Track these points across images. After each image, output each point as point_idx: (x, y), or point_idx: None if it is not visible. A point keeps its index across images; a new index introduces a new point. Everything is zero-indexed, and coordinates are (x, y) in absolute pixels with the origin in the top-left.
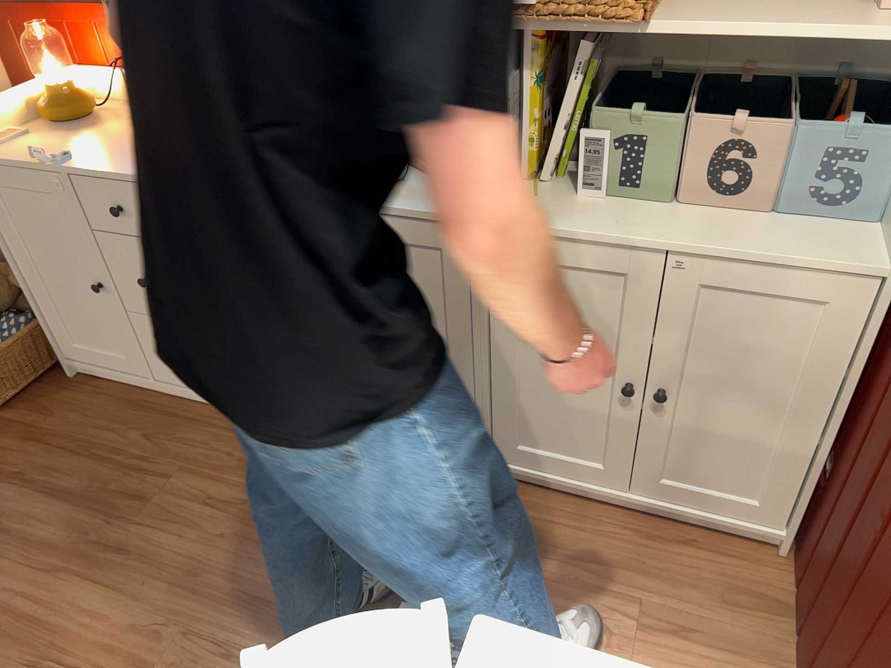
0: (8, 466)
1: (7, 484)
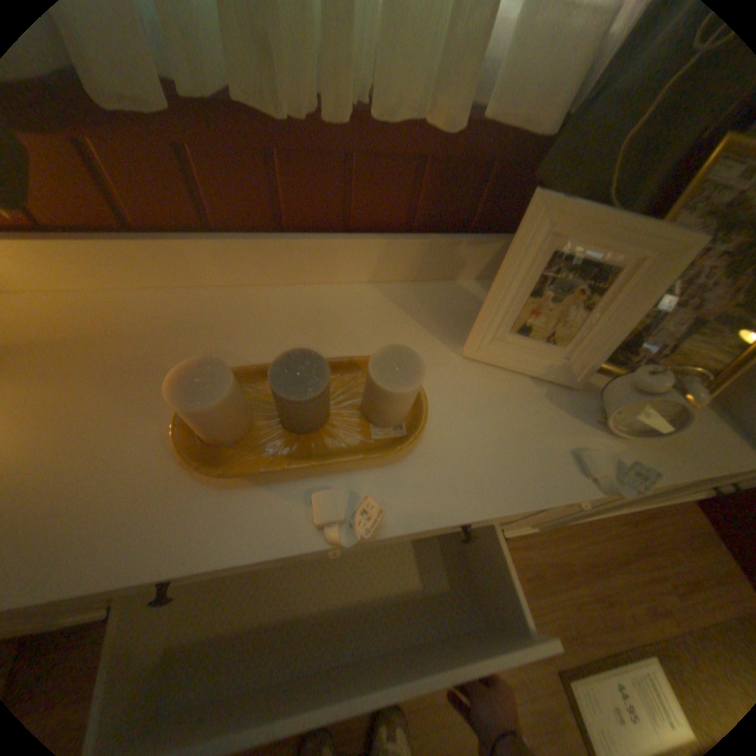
0: None
1: None
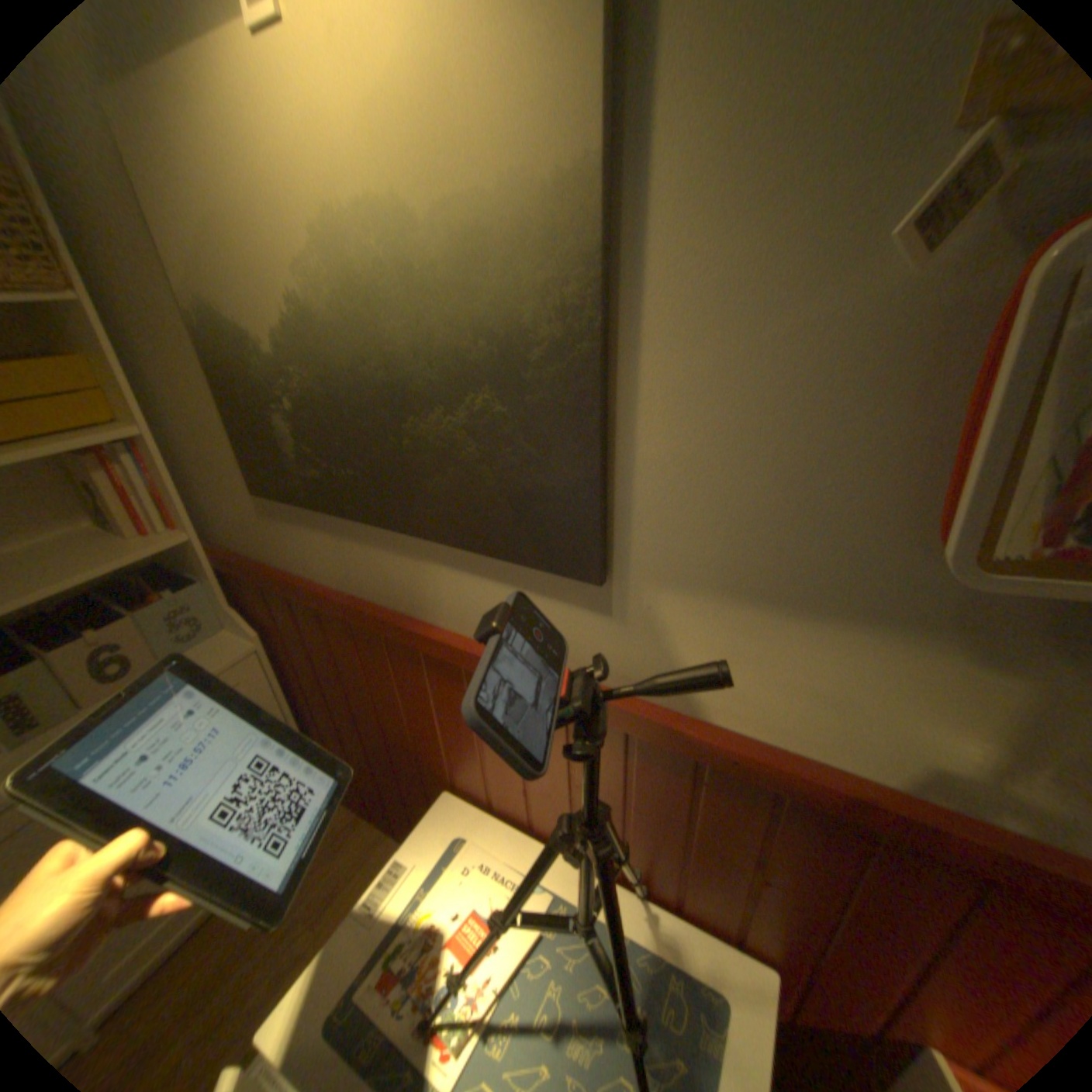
0: None
1: None
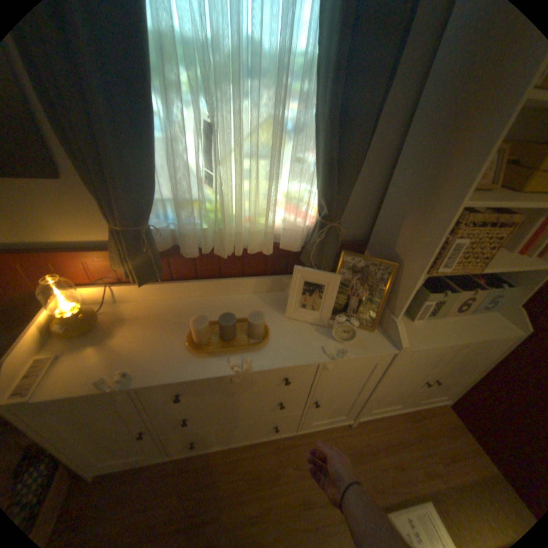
0: None
1: None
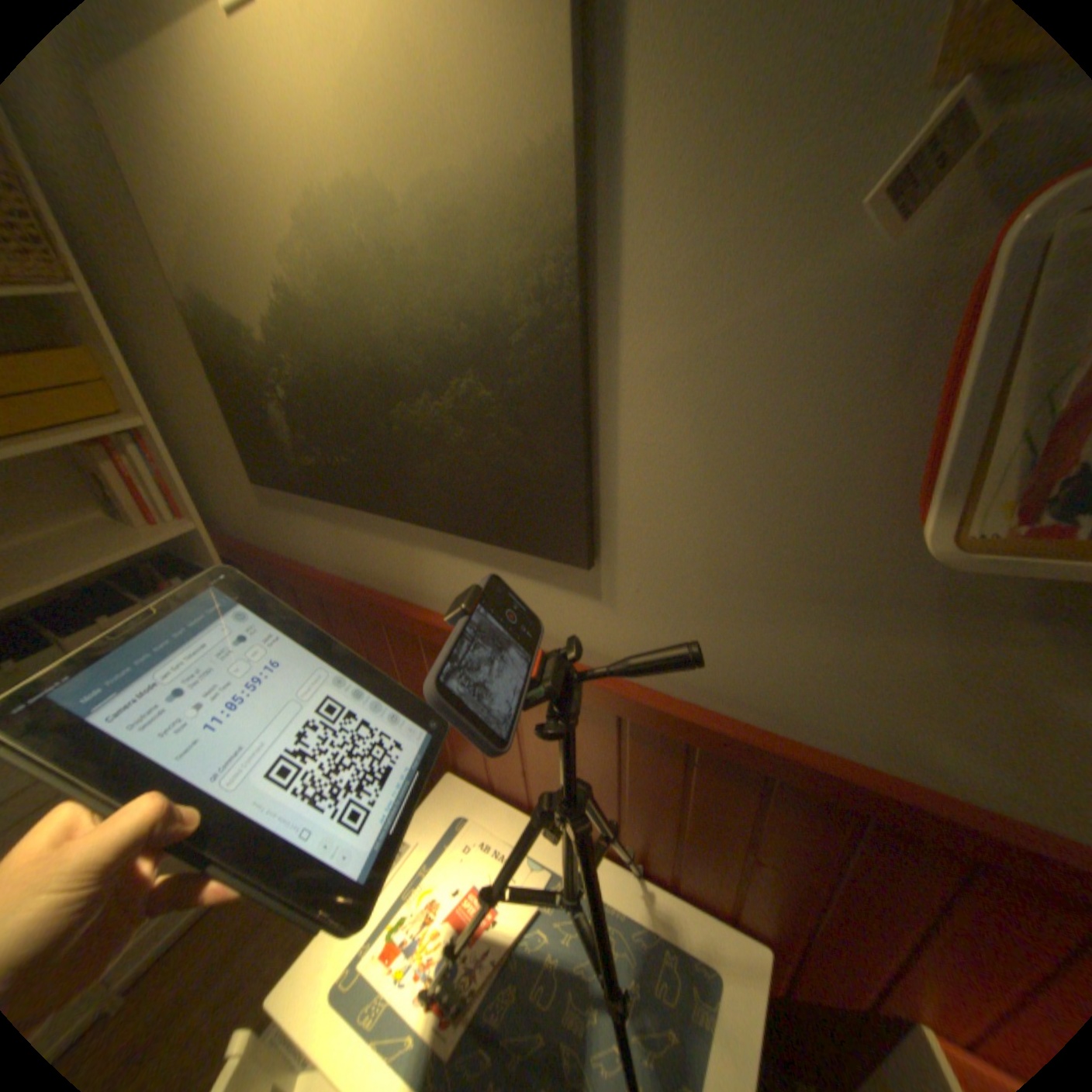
0: None
1: None
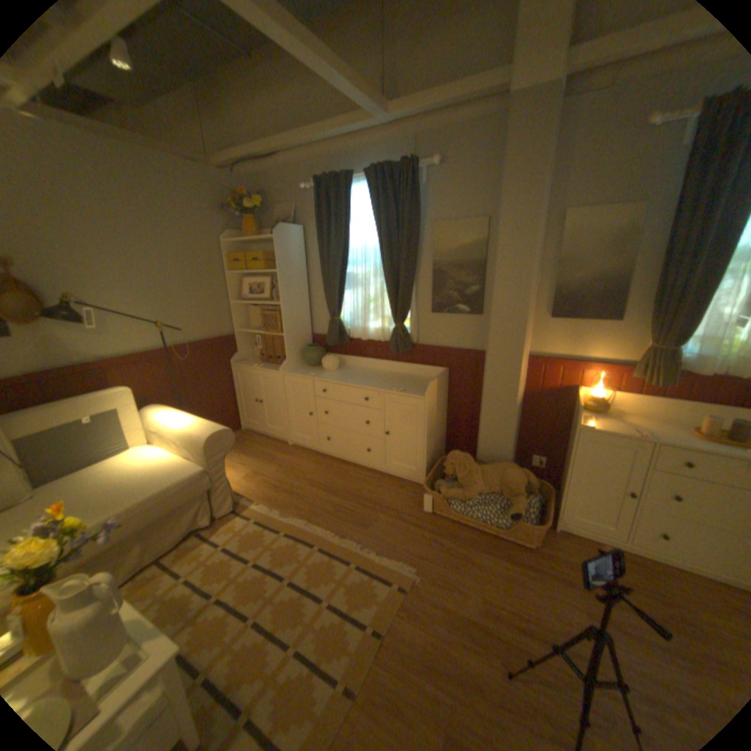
0: (580, 587)
1: (592, 600)
